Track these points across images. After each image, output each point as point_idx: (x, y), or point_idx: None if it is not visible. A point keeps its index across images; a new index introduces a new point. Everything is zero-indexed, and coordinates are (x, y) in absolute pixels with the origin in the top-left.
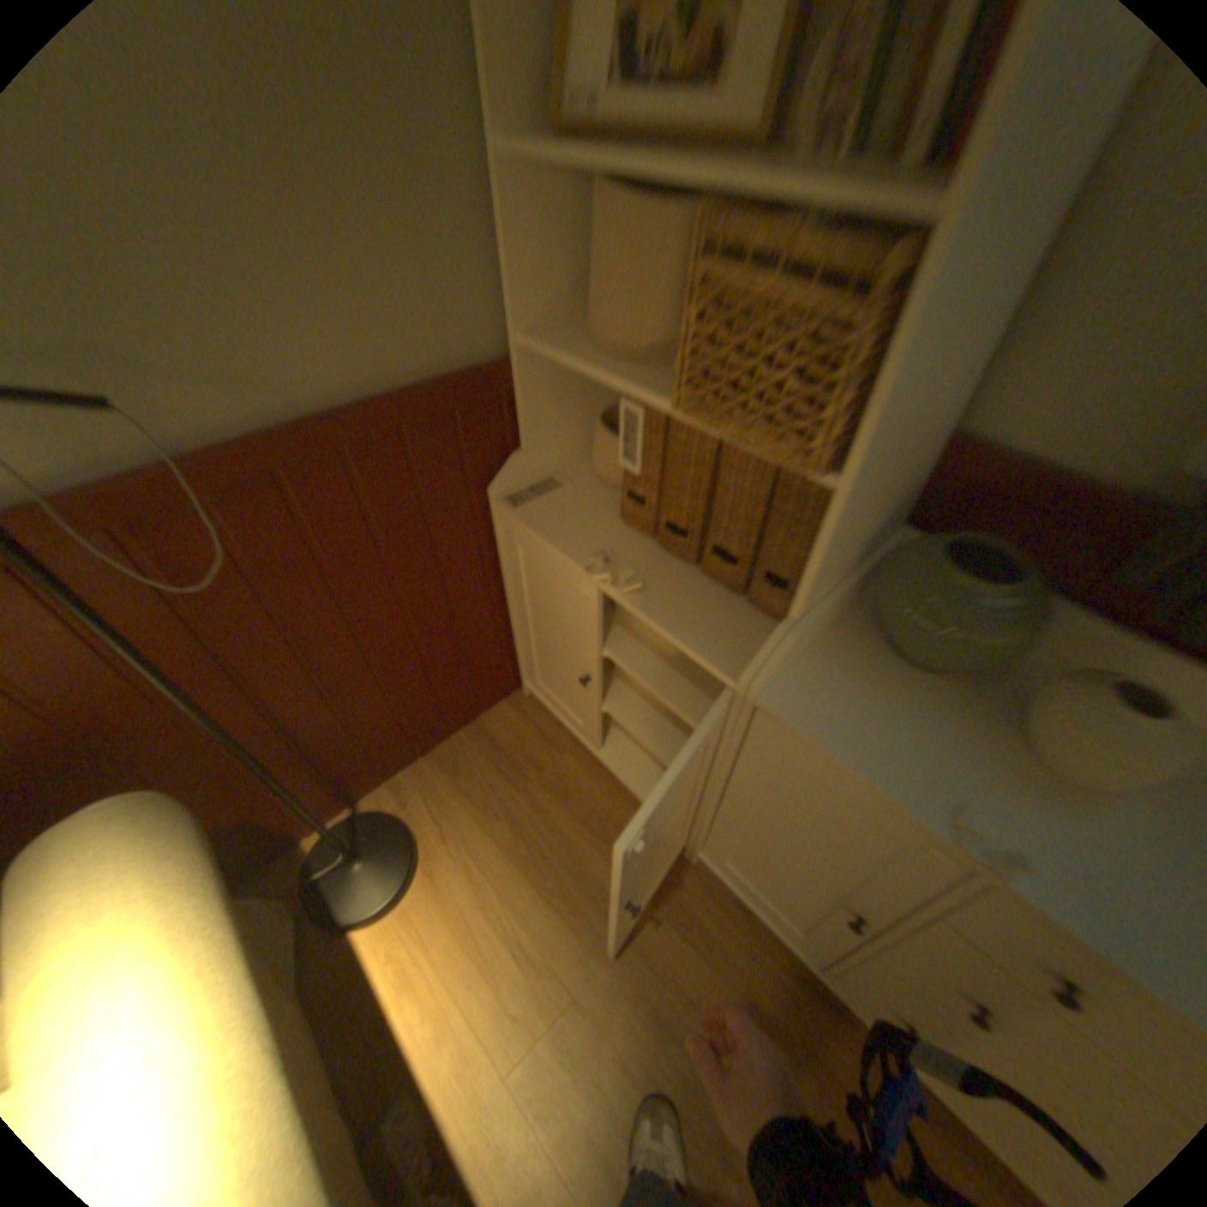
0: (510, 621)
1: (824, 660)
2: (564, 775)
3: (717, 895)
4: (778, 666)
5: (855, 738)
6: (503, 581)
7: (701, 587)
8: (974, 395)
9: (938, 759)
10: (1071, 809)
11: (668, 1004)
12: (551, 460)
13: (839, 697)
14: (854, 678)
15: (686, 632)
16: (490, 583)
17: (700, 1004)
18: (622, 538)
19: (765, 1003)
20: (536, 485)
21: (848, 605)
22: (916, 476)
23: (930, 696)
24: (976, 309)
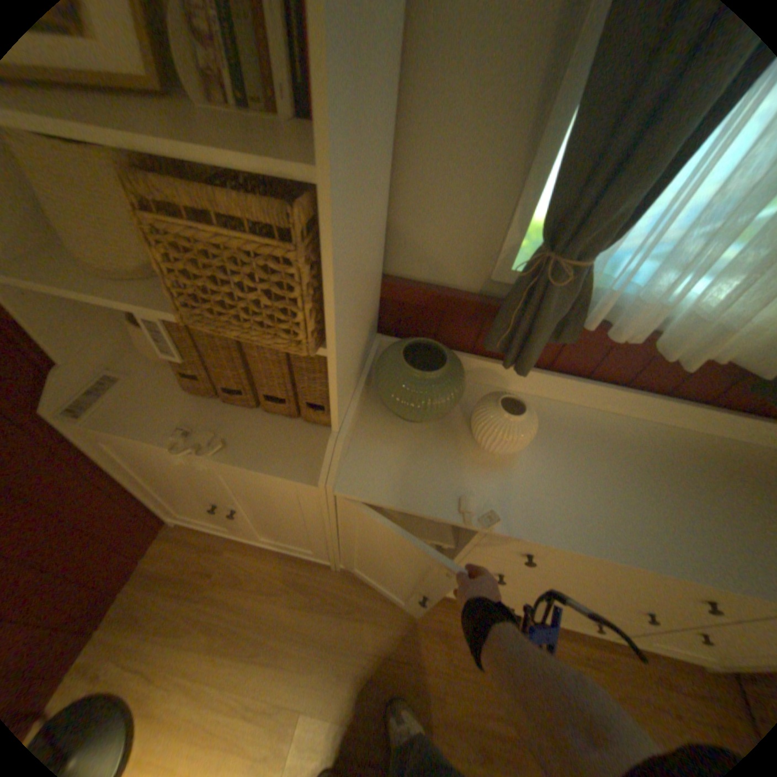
0: (126, 488)
1: (364, 441)
2: (228, 567)
3: (359, 580)
4: (339, 466)
5: (398, 487)
6: (102, 467)
7: (268, 423)
8: (385, 255)
9: (441, 475)
10: (503, 469)
11: (357, 665)
12: (96, 360)
13: (380, 463)
14: (384, 446)
15: (270, 464)
16: (88, 474)
17: (374, 650)
18: (192, 406)
19: (406, 622)
20: (91, 385)
21: (365, 399)
22: (373, 313)
23: (425, 437)
24: (368, 221)
